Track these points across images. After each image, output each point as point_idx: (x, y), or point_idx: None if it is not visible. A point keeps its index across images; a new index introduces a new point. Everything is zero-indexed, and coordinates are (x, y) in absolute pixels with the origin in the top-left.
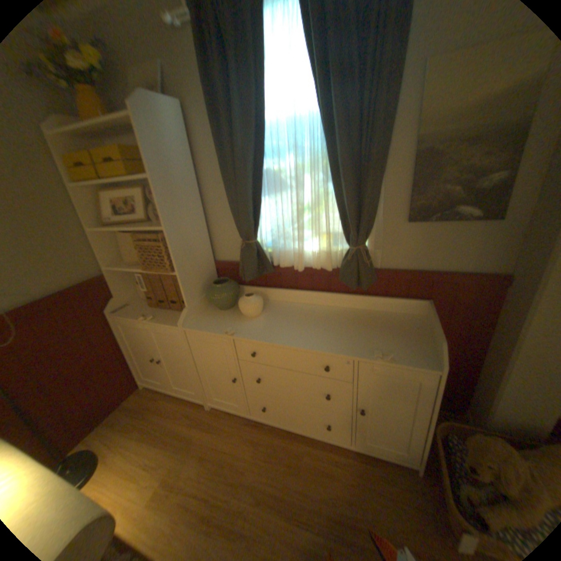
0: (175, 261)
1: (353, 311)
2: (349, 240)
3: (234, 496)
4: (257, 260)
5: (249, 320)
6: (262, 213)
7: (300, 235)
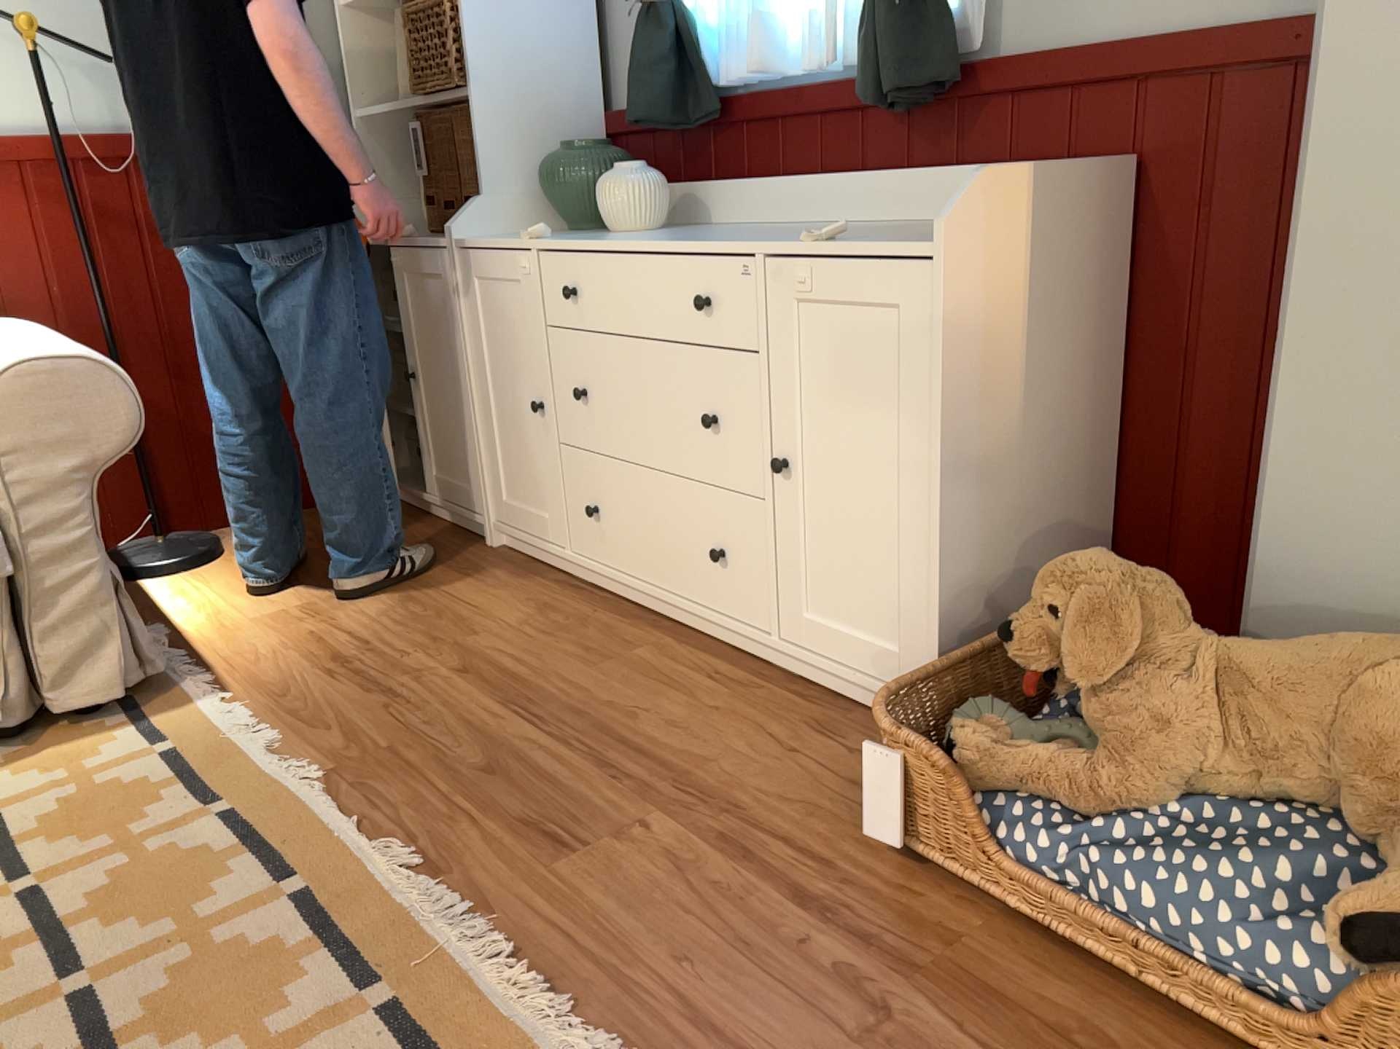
0: (469, 57)
1: (891, 225)
2: None
3: (424, 652)
4: (667, 69)
5: (603, 236)
6: None
7: None
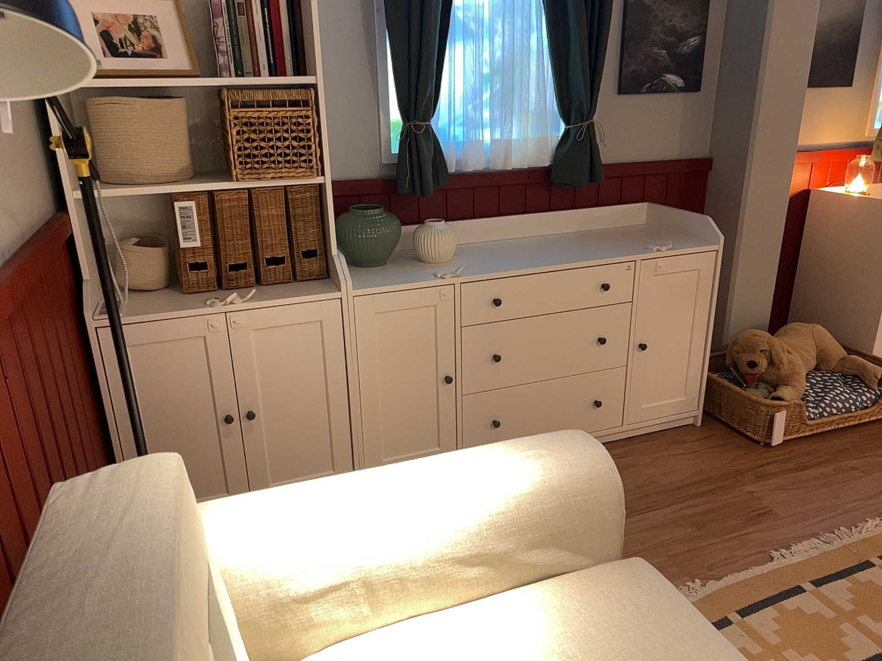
0: (325, 154)
1: (568, 237)
2: (565, 120)
3: None
4: (433, 162)
5: (449, 266)
6: (442, 76)
7: (507, 112)
